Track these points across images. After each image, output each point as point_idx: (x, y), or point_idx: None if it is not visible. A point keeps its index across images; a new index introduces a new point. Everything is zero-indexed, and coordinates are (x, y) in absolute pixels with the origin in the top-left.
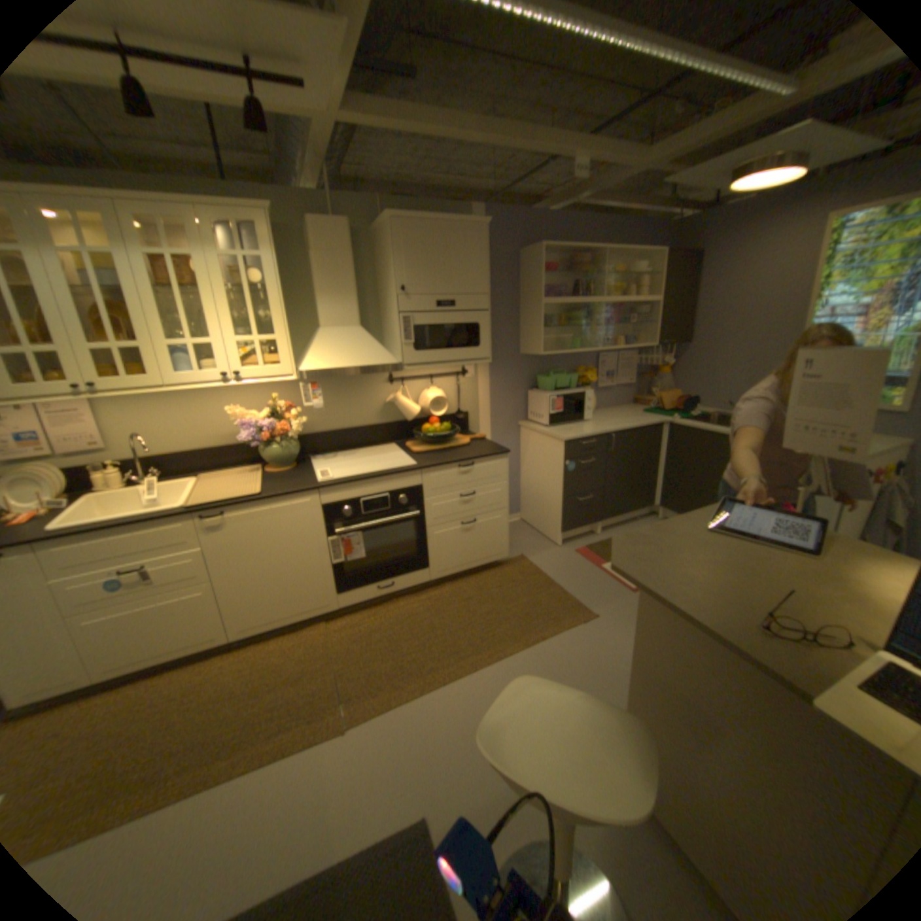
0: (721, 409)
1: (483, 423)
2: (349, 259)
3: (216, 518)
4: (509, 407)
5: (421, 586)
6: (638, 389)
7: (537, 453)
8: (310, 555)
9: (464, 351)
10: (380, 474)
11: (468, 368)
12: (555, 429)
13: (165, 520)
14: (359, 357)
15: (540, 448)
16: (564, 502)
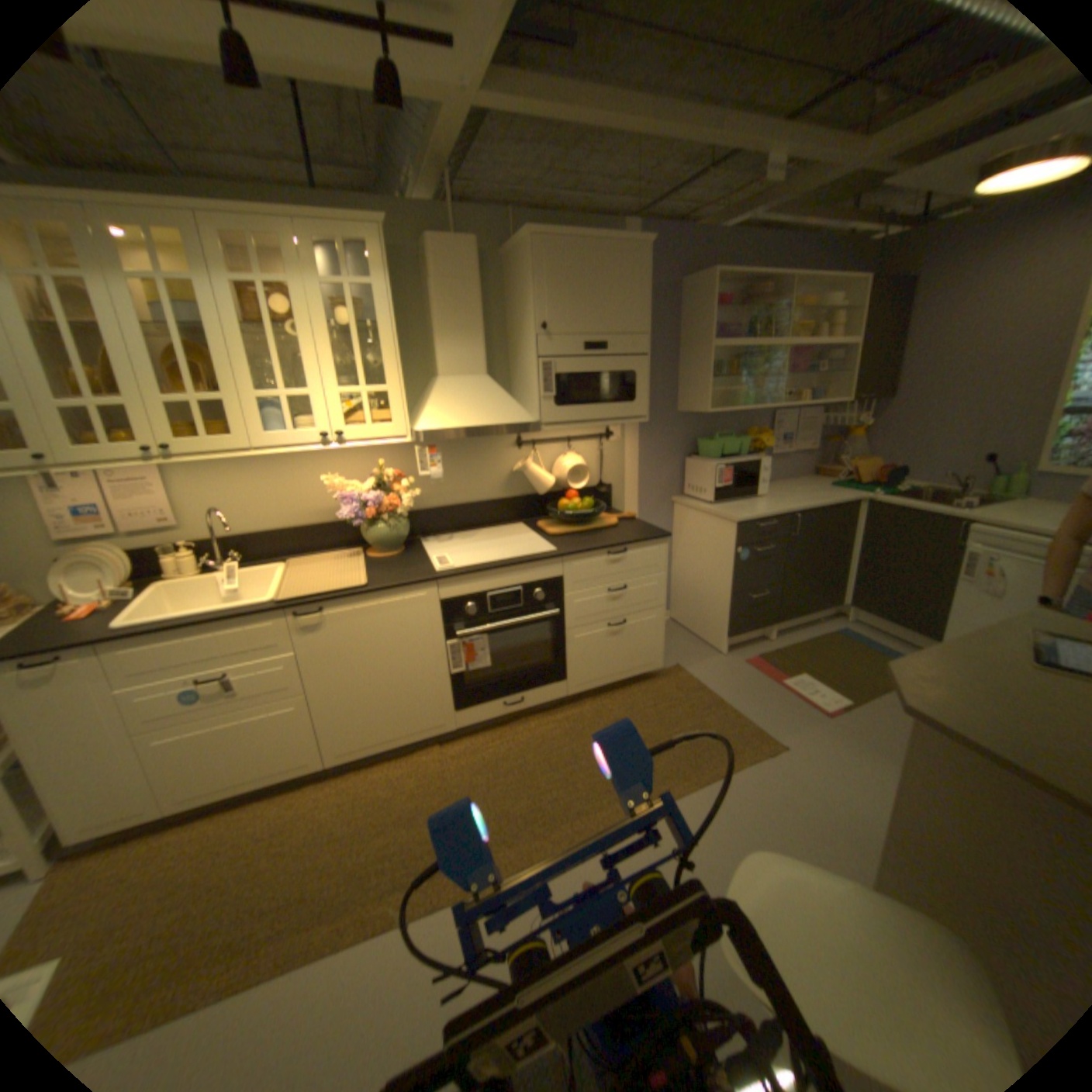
0: (933, 482)
1: (628, 498)
2: (476, 288)
3: (314, 614)
4: (661, 478)
5: (556, 701)
6: (821, 457)
7: (696, 536)
8: (424, 661)
9: (616, 406)
10: (512, 561)
11: (614, 428)
12: (722, 506)
13: (254, 616)
14: (488, 414)
15: (700, 530)
16: (733, 598)
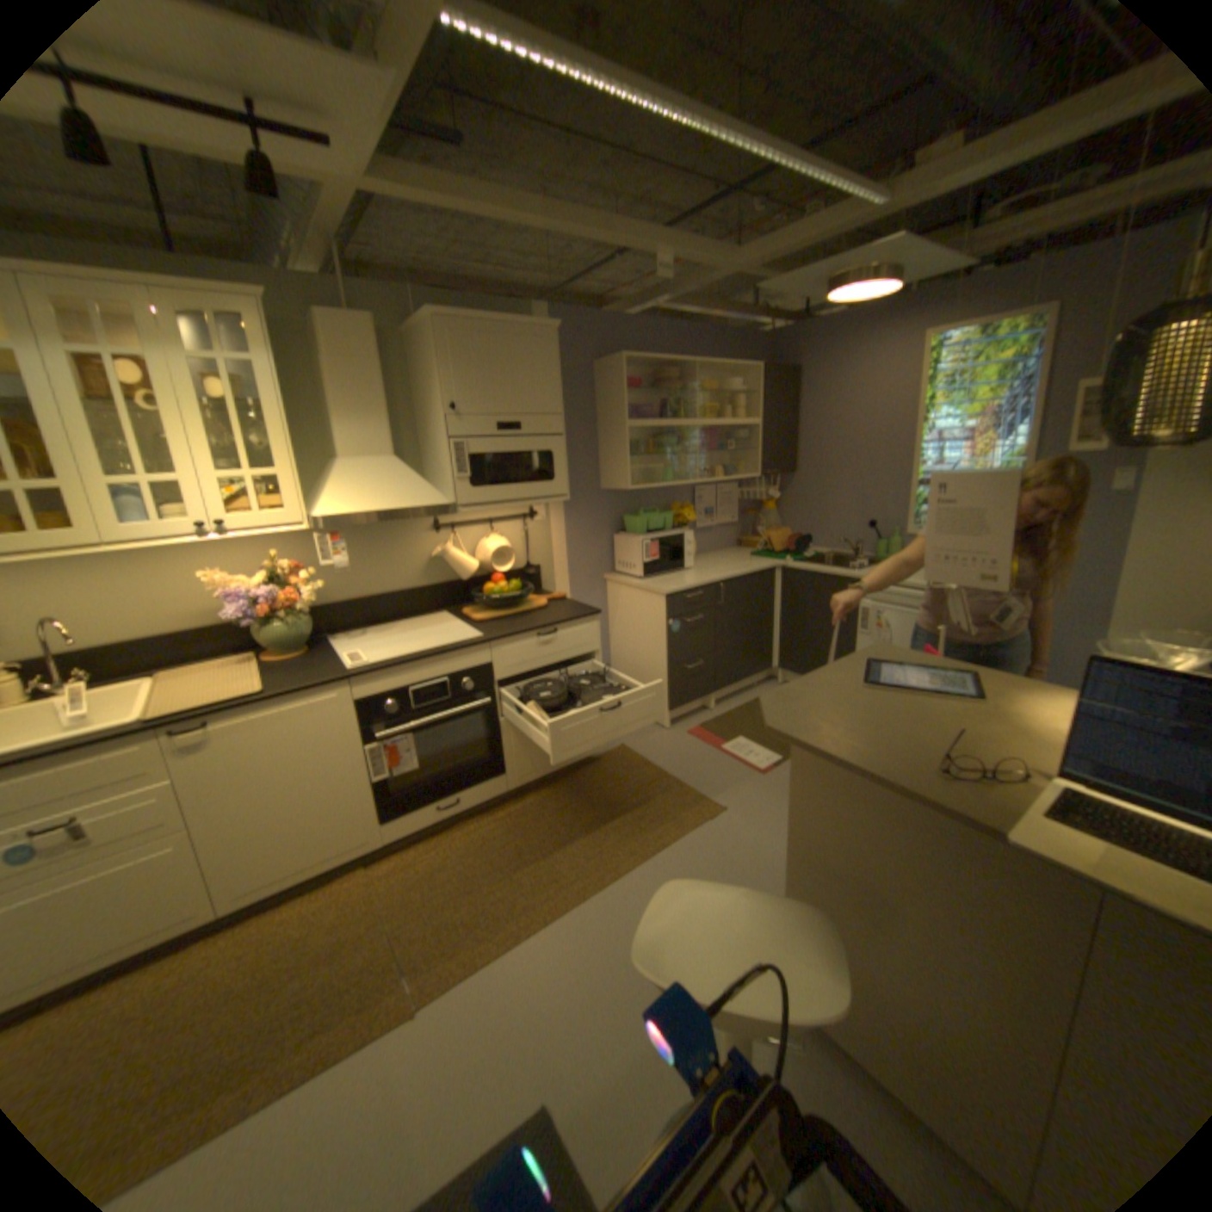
0: (834, 549)
1: (559, 579)
2: (376, 367)
3: (196, 732)
4: (591, 557)
5: (496, 799)
6: (741, 530)
7: (630, 613)
8: (339, 773)
9: (536, 487)
10: (435, 651)
11: (538, 508)
12: (651, 582)
13: (112, 743)
14: (398, 497)
15: (633, 606)
16: (668, 672)
